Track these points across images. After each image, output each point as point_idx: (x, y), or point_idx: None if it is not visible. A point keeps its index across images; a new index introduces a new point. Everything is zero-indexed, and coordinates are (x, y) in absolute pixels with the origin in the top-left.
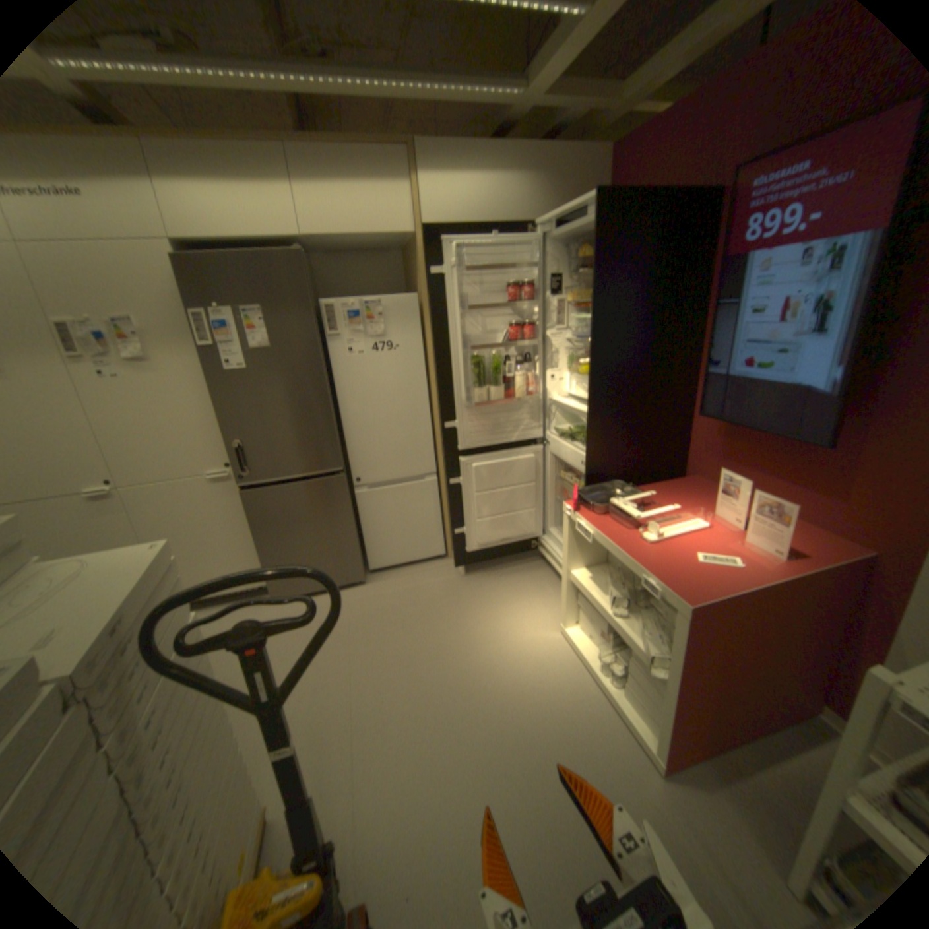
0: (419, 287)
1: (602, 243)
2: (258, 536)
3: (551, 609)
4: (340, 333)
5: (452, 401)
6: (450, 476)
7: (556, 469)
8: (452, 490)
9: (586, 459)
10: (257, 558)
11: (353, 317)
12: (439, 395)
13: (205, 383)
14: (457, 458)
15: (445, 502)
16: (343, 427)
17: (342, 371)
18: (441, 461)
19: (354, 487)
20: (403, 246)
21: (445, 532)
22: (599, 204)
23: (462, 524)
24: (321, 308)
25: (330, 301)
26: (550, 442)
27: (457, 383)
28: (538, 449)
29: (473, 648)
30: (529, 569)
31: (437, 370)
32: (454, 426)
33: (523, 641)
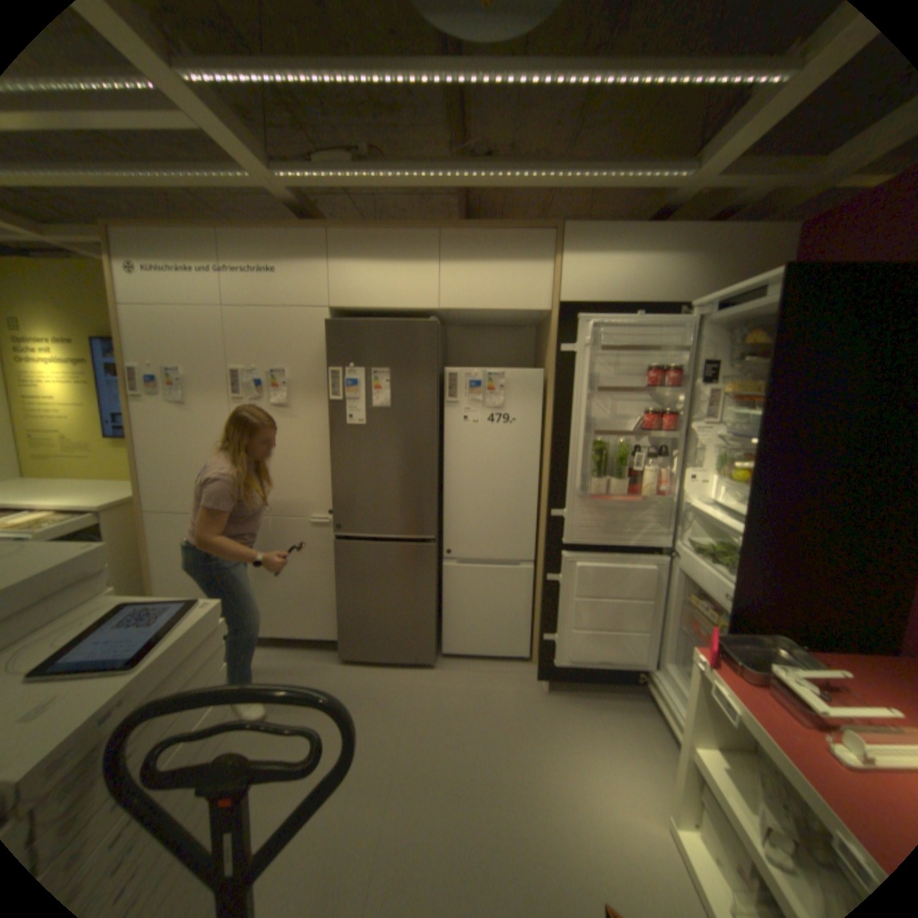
0: (547, 363)
1: (787, 327)
2: (341, 588)
3: (658, 785)
4: (459, 401)
5: (565, 486)
6: (549, 569)
7: (686, 590)
8: (549, 586)
9: (736, 594)
10: (336, 609)
11: (475, 386)
12: (551, 476)
13: (330, 433)
14: (560, 551)
15: (538, 596)
16: (445, 494)
17: (453, 438)
18: (541, 549)
19: (444, 557)
20: (538, 323)
21: (533, 631)
22: (787, 282)
23: (554, 630)
24: (446, 375)
25: (455, 369)
26: (682, 555)
27: (573, 468)
28: (664, 560)
29: (542, 808)
30: (632, 711)
31: (553, 450)
32: (562, 515)
33: (612, 823)
